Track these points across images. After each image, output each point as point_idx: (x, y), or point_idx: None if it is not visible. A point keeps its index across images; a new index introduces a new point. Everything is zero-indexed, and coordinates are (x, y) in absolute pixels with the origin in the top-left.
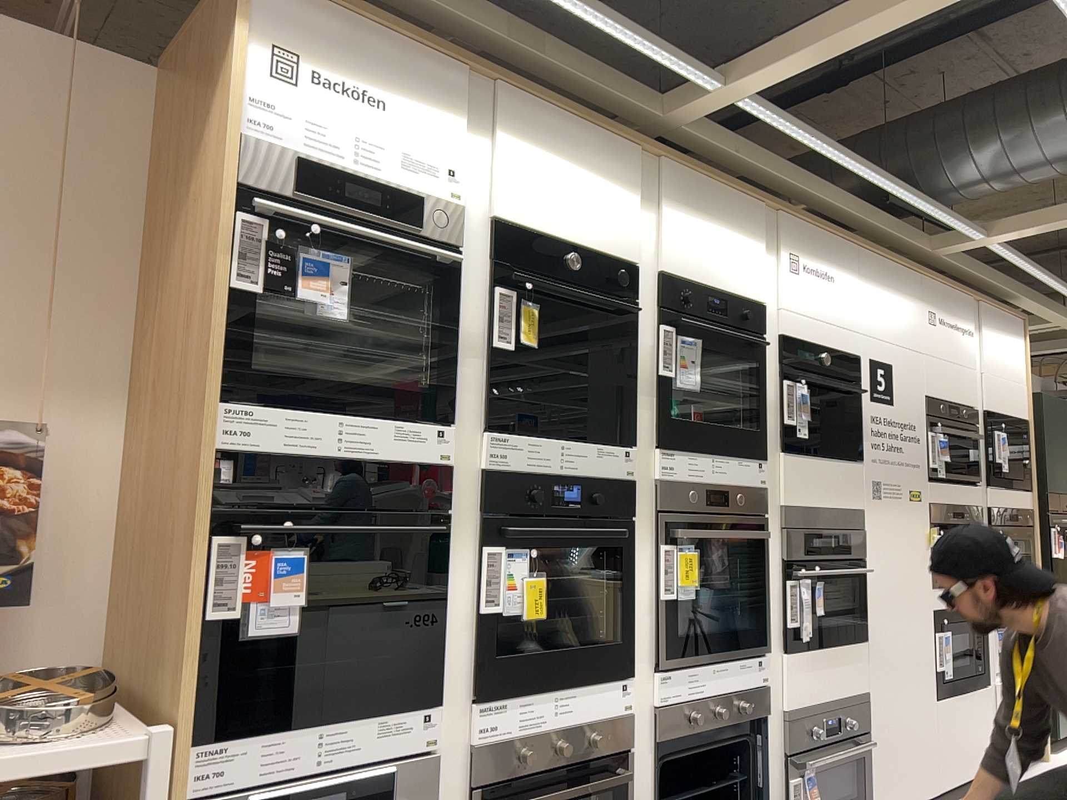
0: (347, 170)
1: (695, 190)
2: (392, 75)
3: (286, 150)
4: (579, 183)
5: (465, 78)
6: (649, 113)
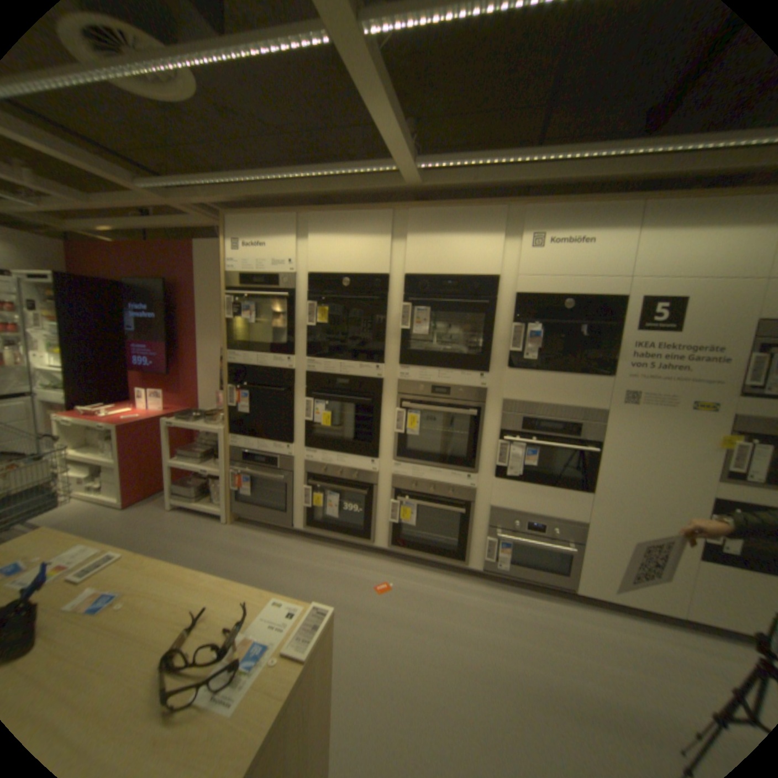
0: (251, 271)
1: (440, 215)
2: (263, 228)
3: (233, 271)
4: (351, 241)
5: (292, 215)
6: (400, 181)
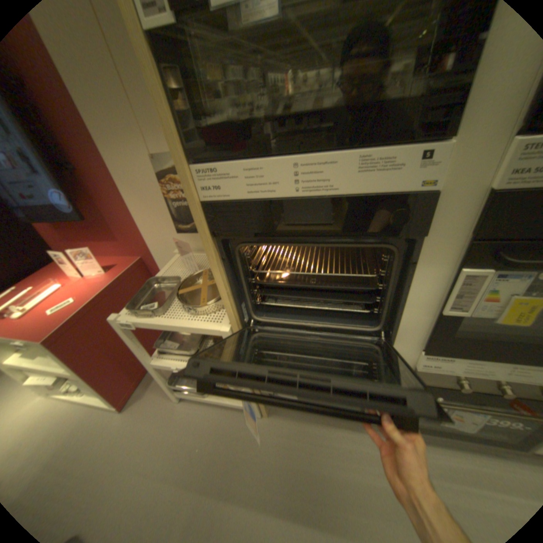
0: None
1: None
2: None
3: None
4: None
5: None
6: None
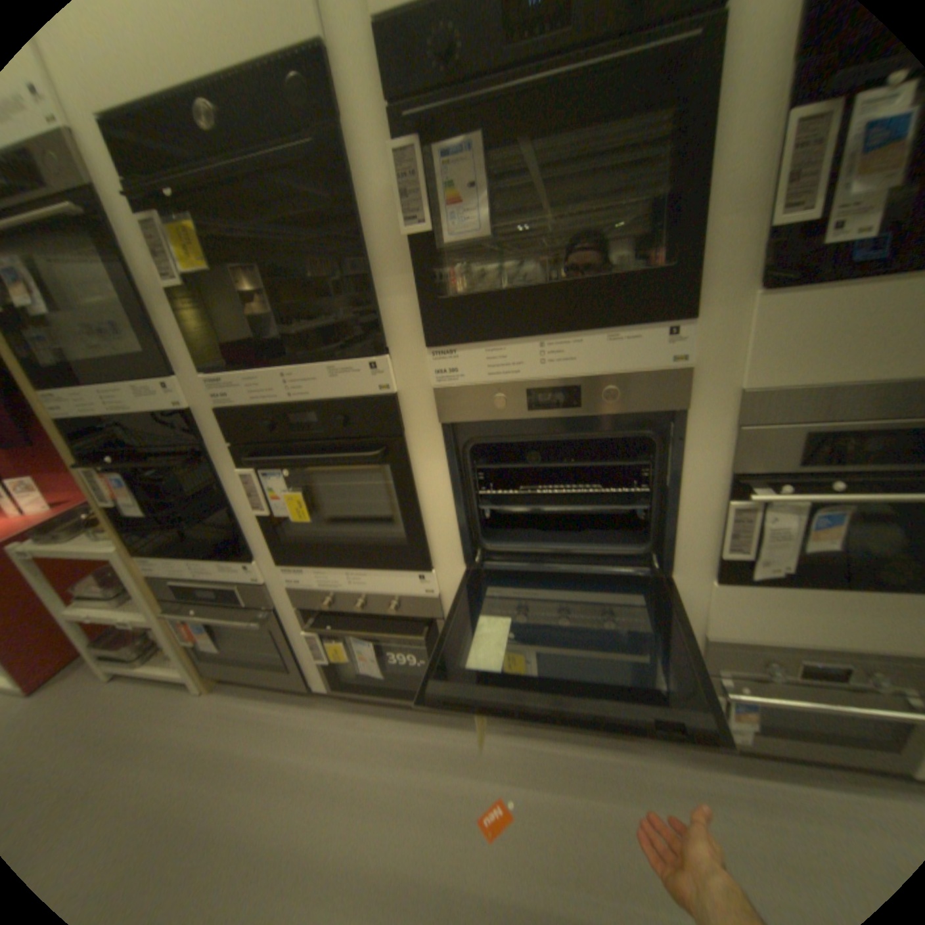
0: None
1: None
2: None
3: None
4: None
5: None
6: None
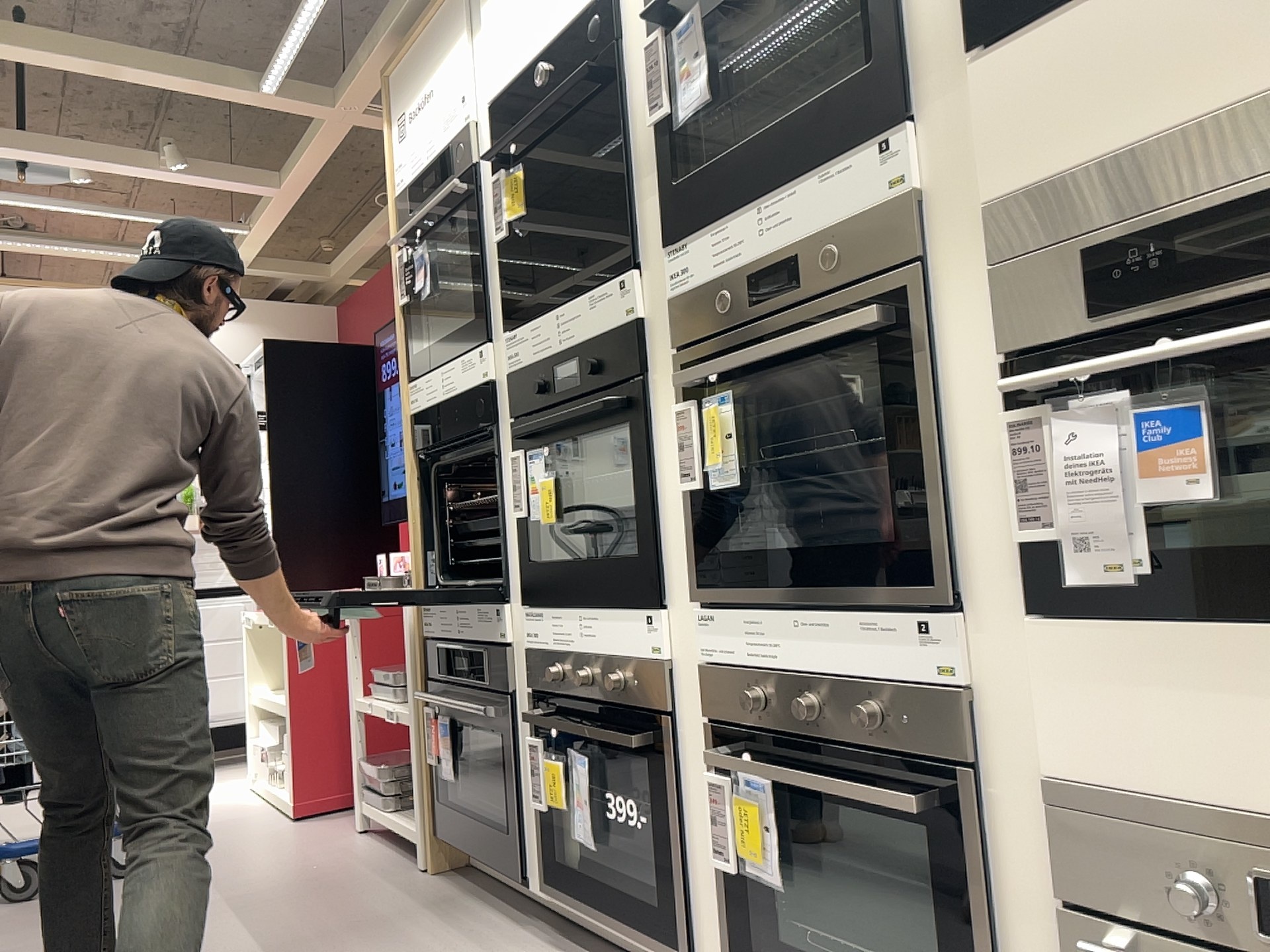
0: (420, 170)
1: None
2: (428, 57)
3: (402, 189)
4: None
5: None
6: None
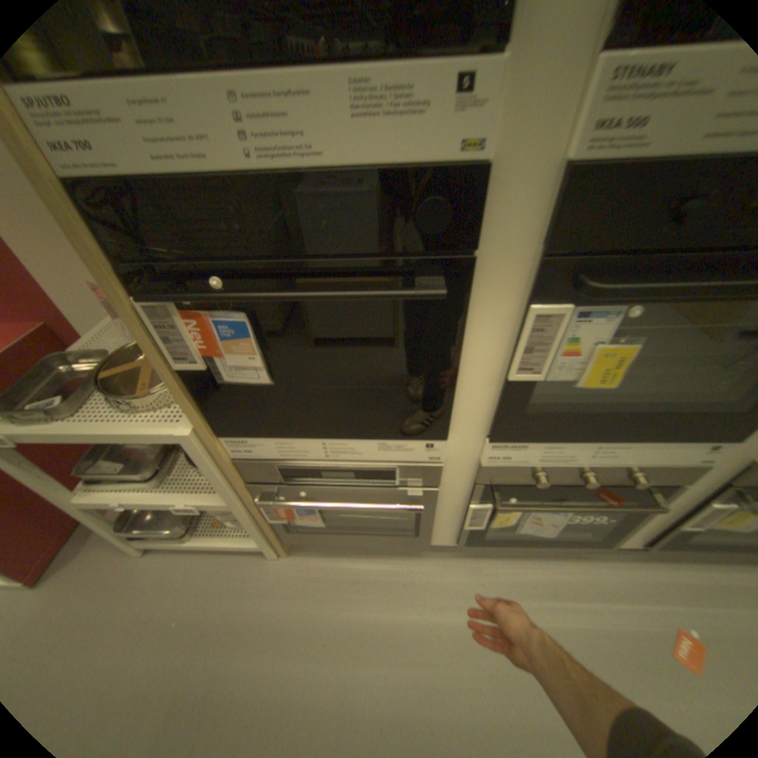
0: None
1: None
2: None
3: None
4: None
5: None
6: None
